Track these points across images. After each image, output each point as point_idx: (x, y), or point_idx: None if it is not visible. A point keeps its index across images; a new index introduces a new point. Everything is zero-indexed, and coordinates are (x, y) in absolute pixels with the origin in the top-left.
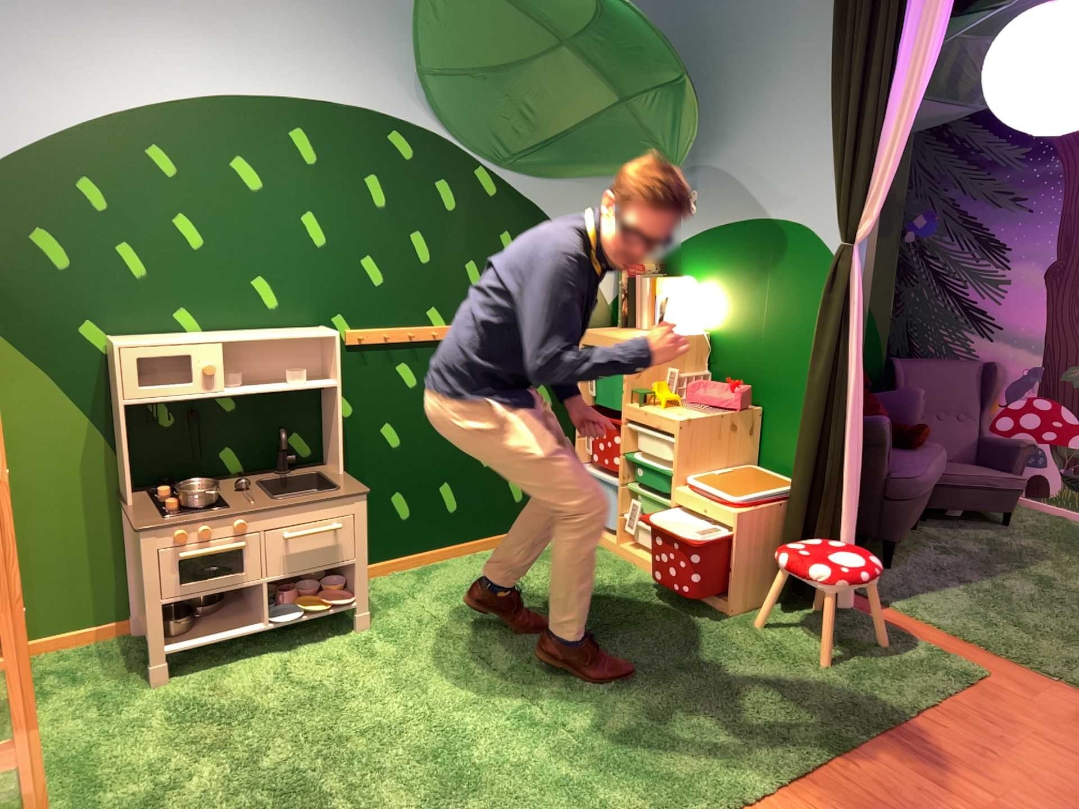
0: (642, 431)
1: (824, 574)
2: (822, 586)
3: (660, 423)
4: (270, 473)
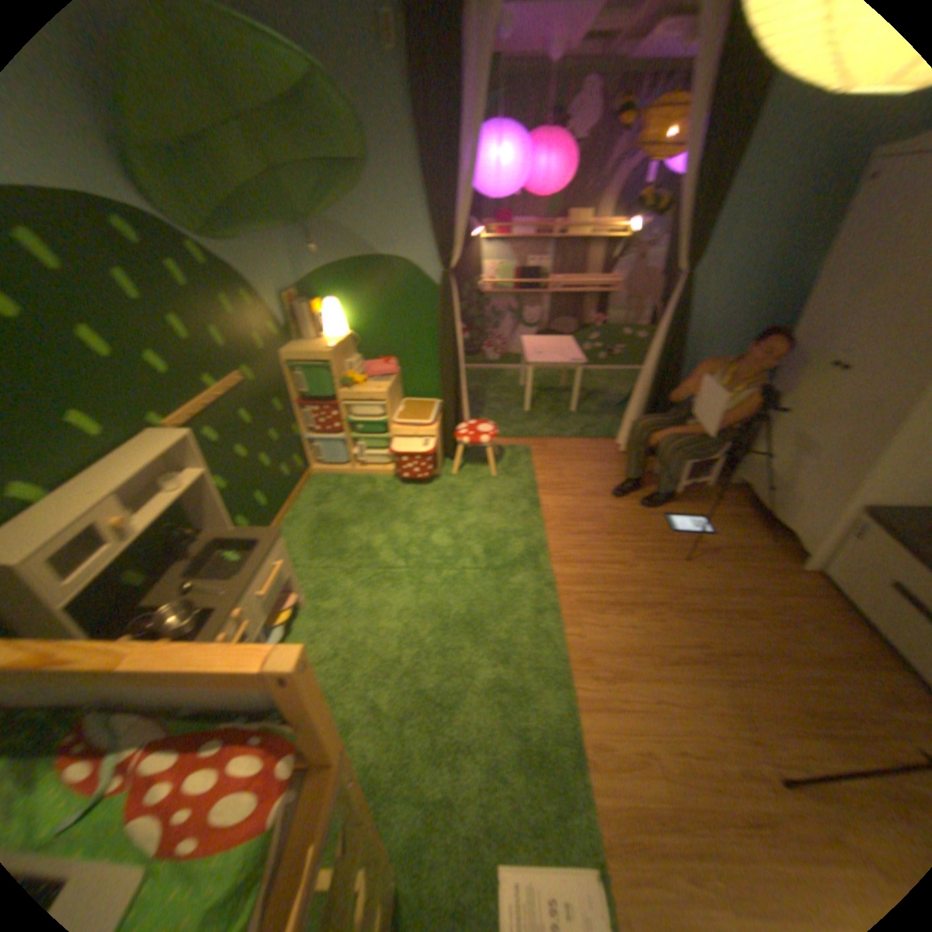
0: (356, 404)
1: (487, 440)
2: (488, 445)
3: (371, 397)
4: (176, 563)
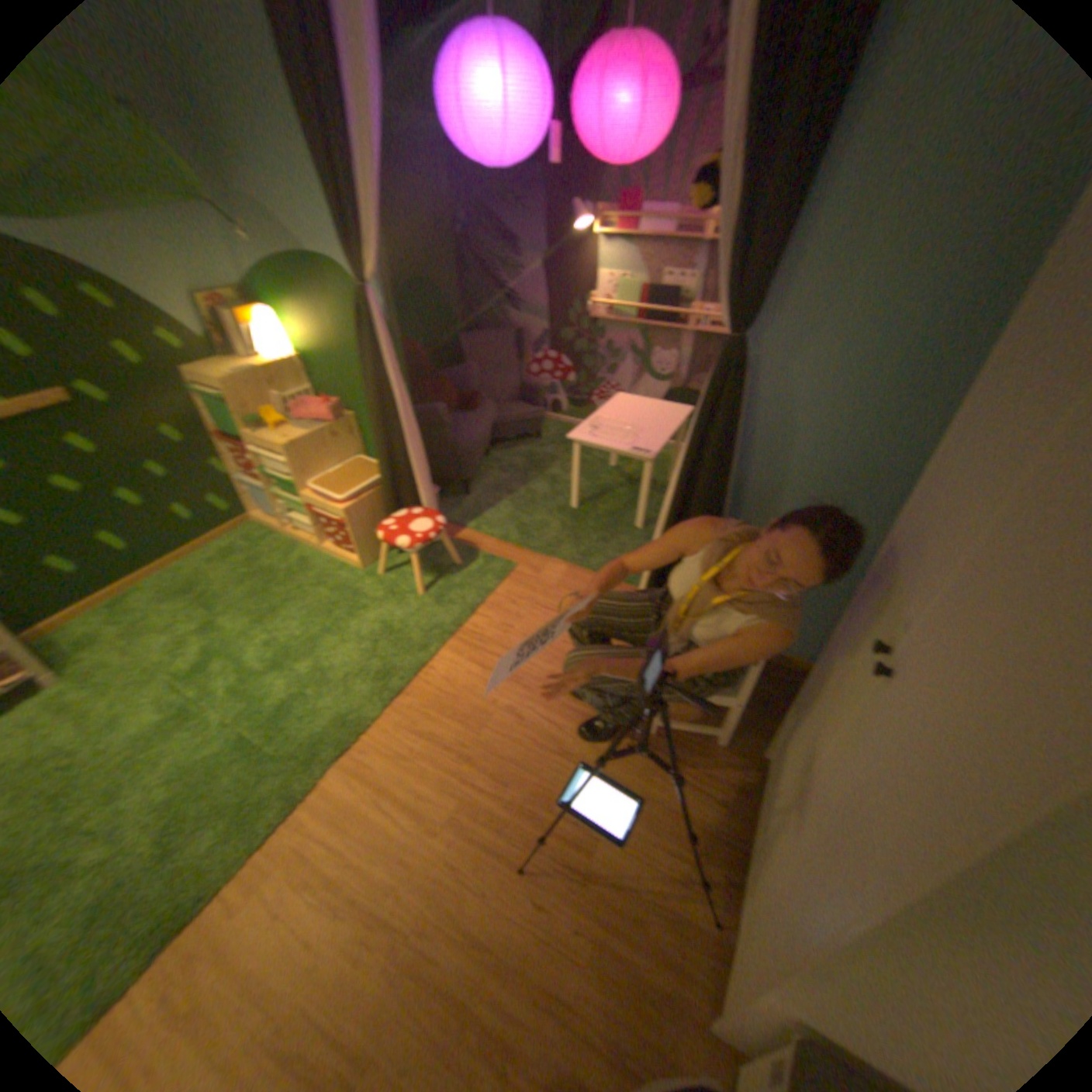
0: (259, 453)
1: (403, 545)
2: (404, 552)
3: (267, 448)
4: None
